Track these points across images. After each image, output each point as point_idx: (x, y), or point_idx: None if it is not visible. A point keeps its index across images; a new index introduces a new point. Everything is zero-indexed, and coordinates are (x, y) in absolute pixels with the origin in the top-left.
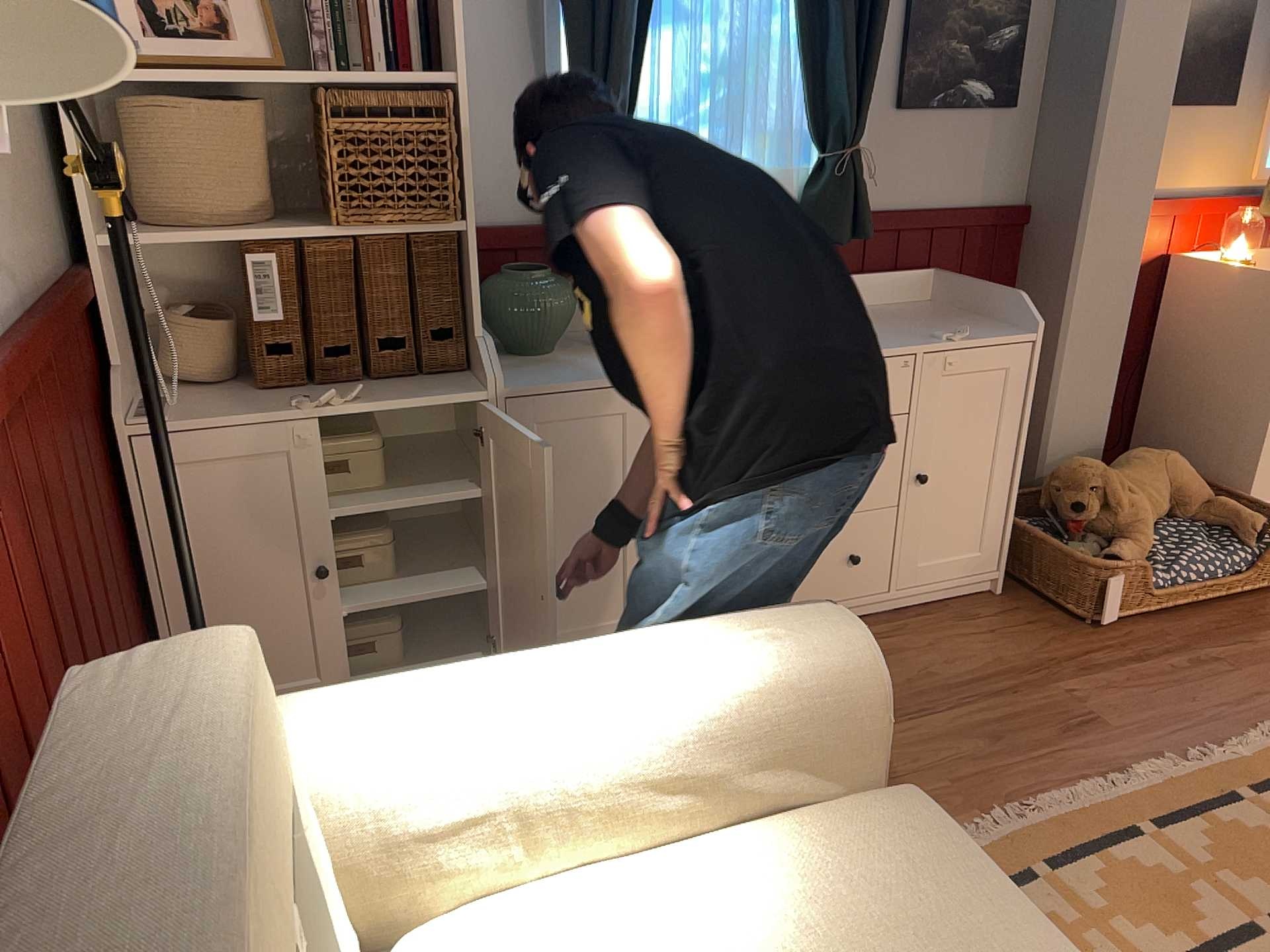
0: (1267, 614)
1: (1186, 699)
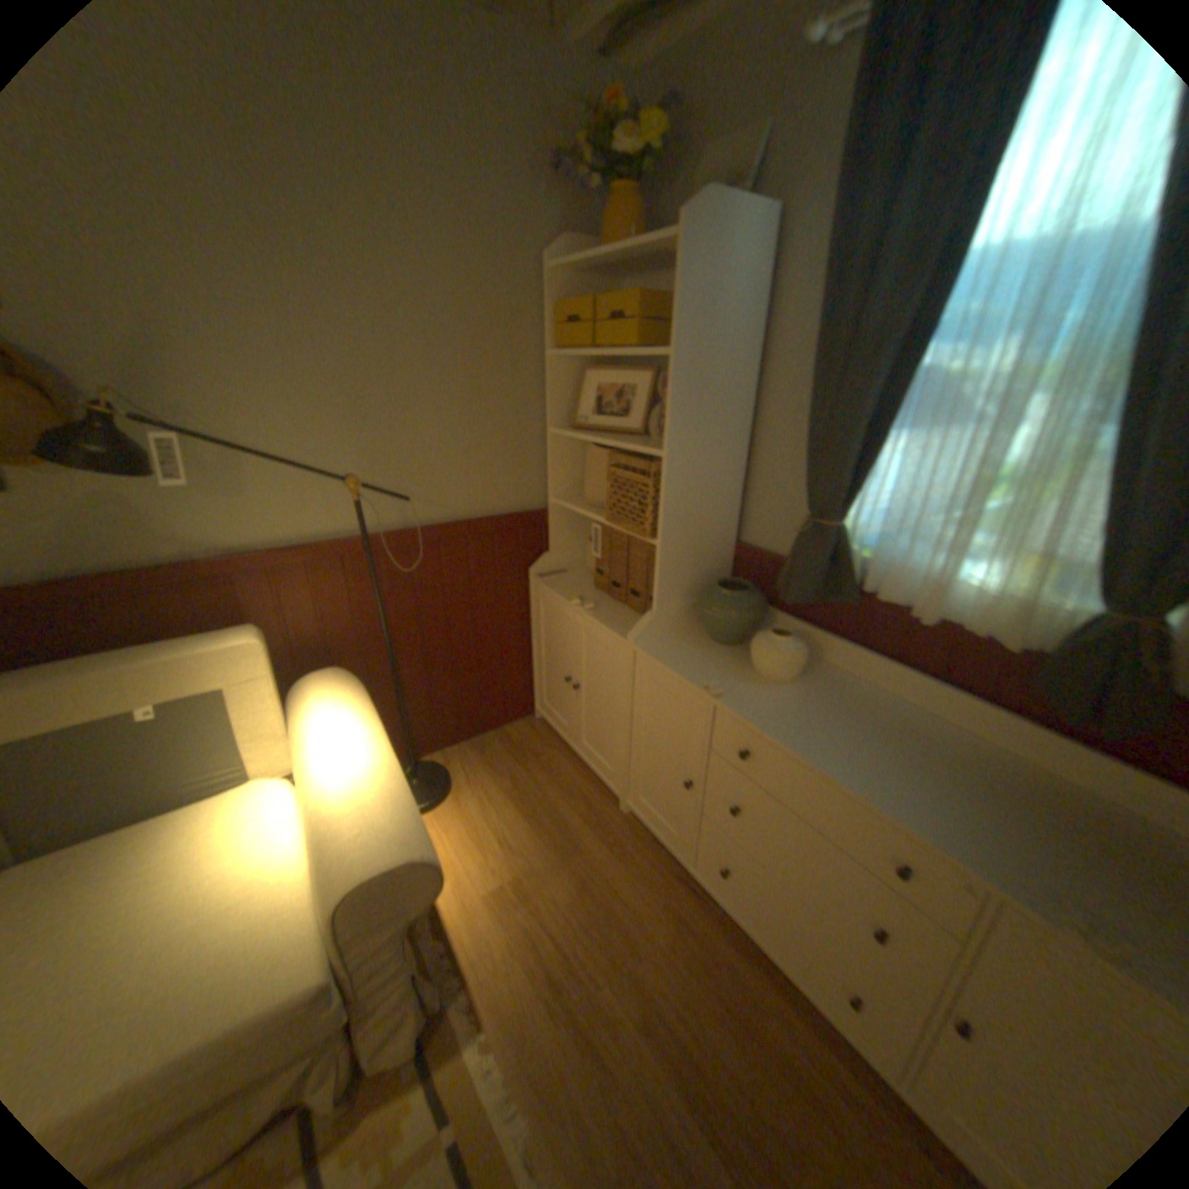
0: None
1: None
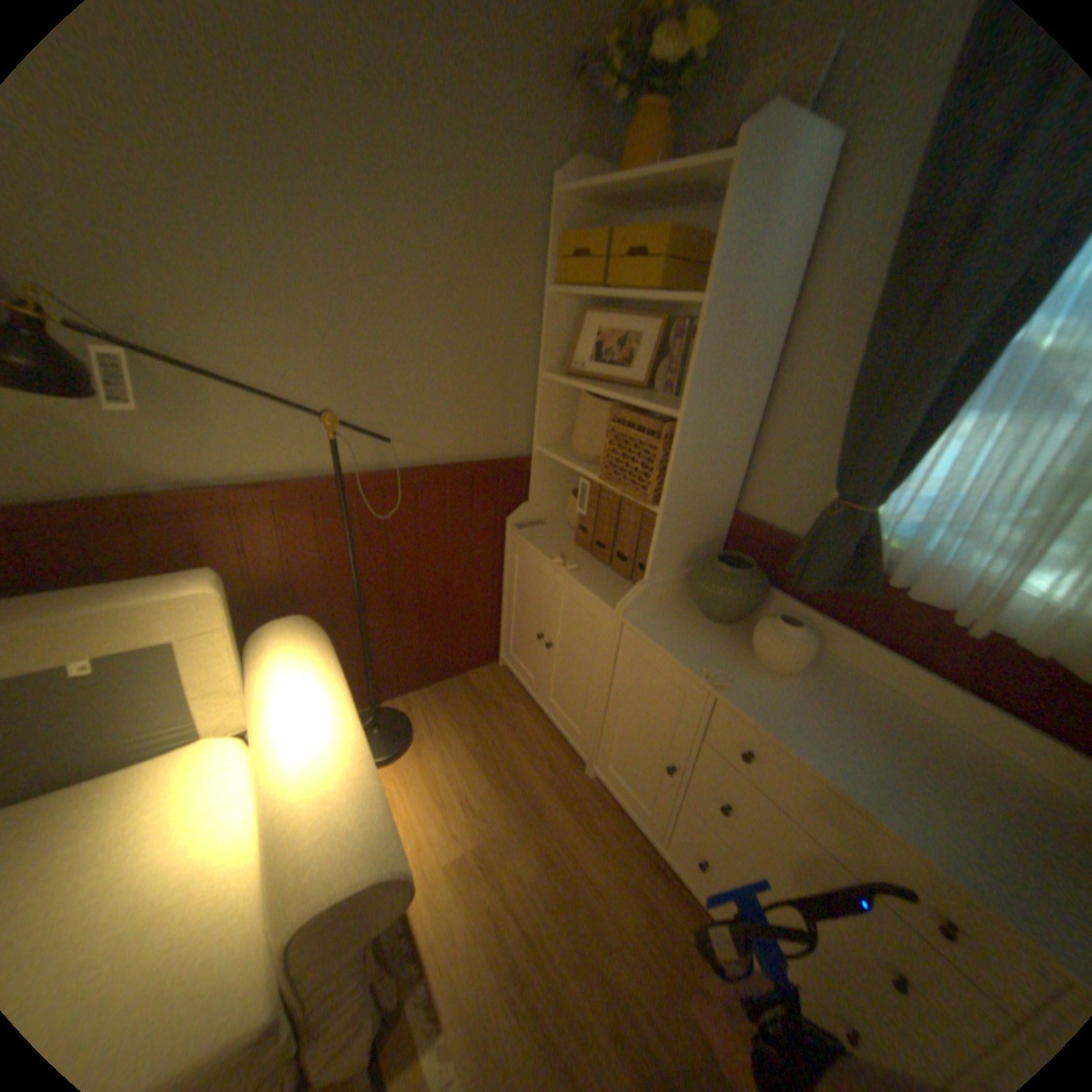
0: None
1: None
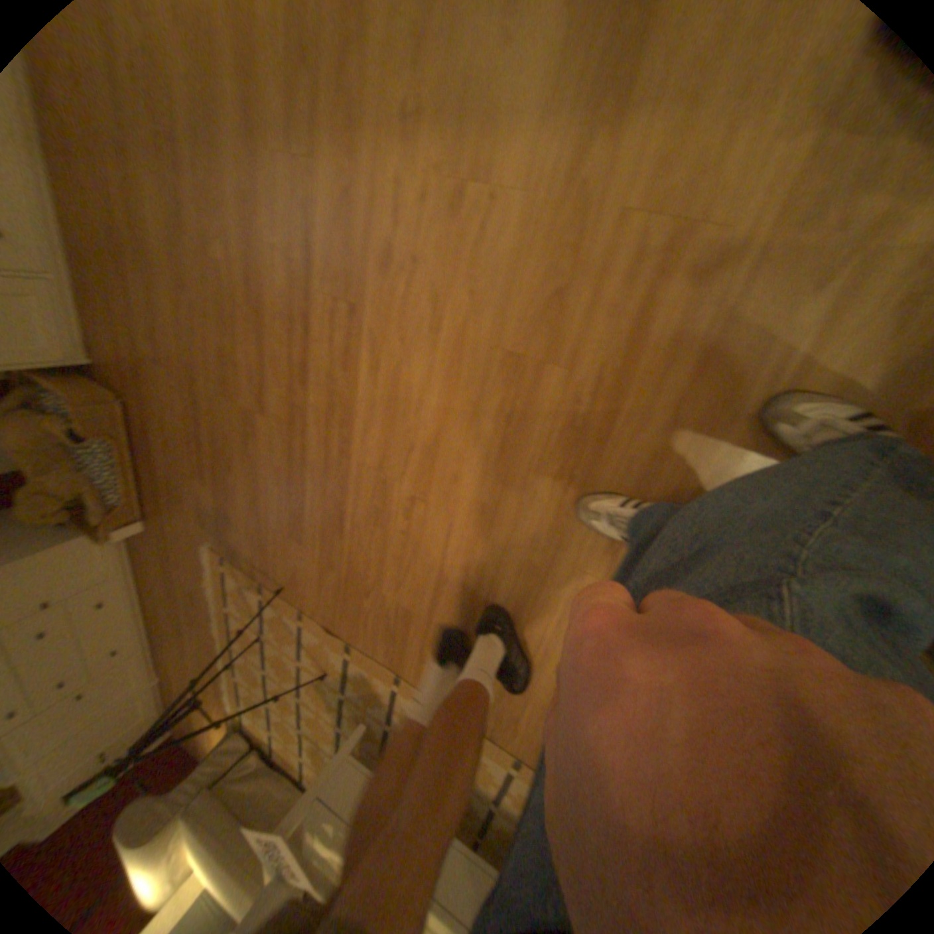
0: (133, 442)
1: (177, 555)
